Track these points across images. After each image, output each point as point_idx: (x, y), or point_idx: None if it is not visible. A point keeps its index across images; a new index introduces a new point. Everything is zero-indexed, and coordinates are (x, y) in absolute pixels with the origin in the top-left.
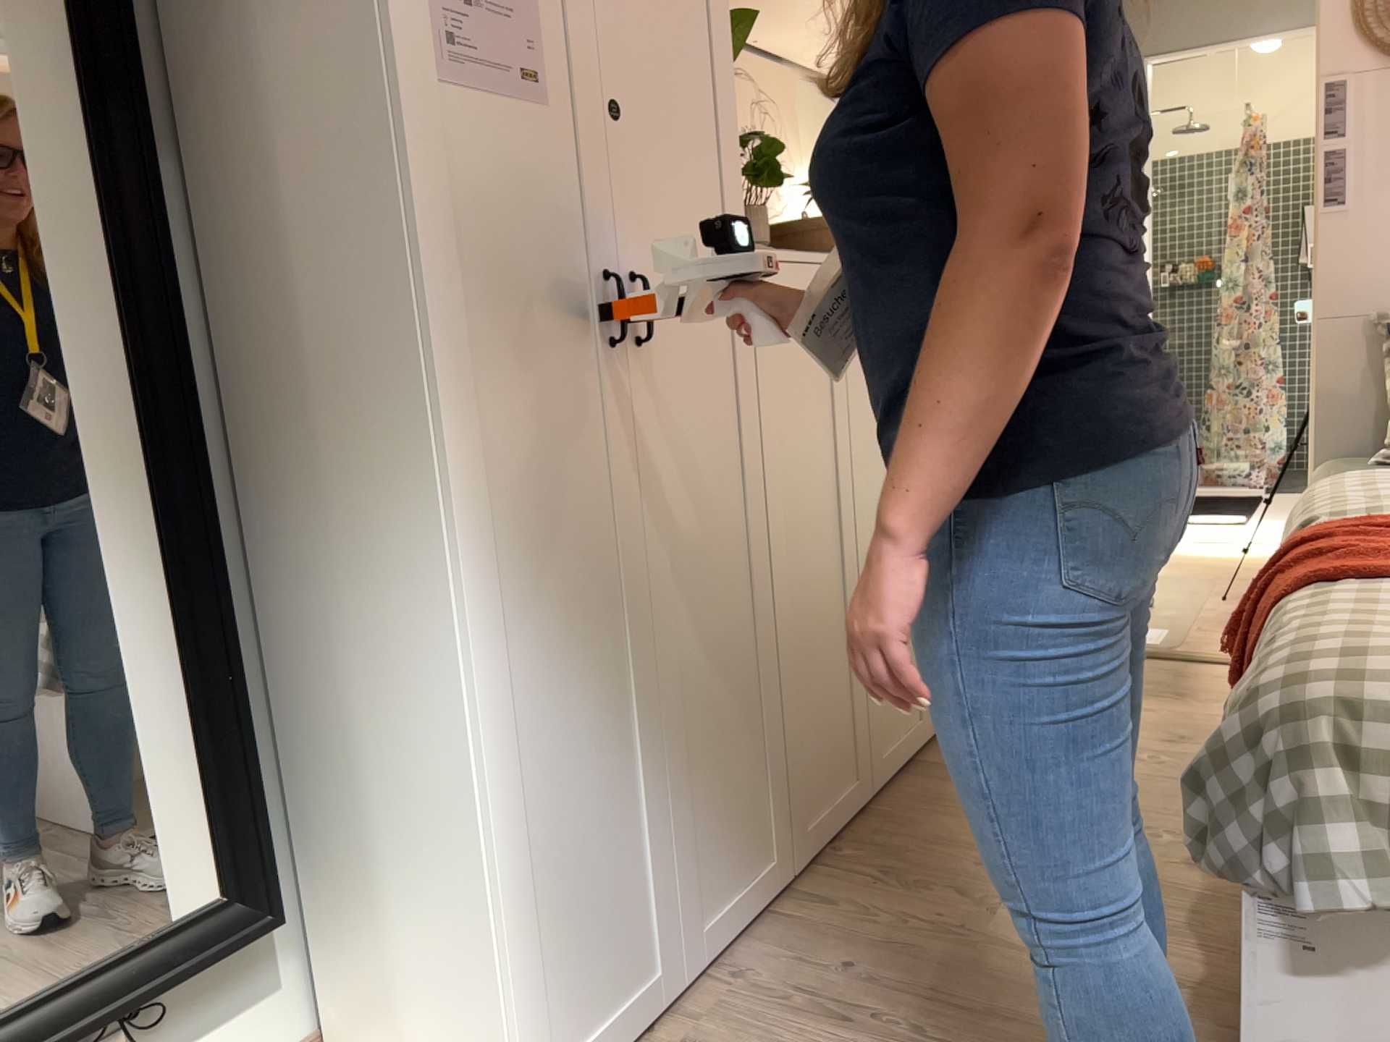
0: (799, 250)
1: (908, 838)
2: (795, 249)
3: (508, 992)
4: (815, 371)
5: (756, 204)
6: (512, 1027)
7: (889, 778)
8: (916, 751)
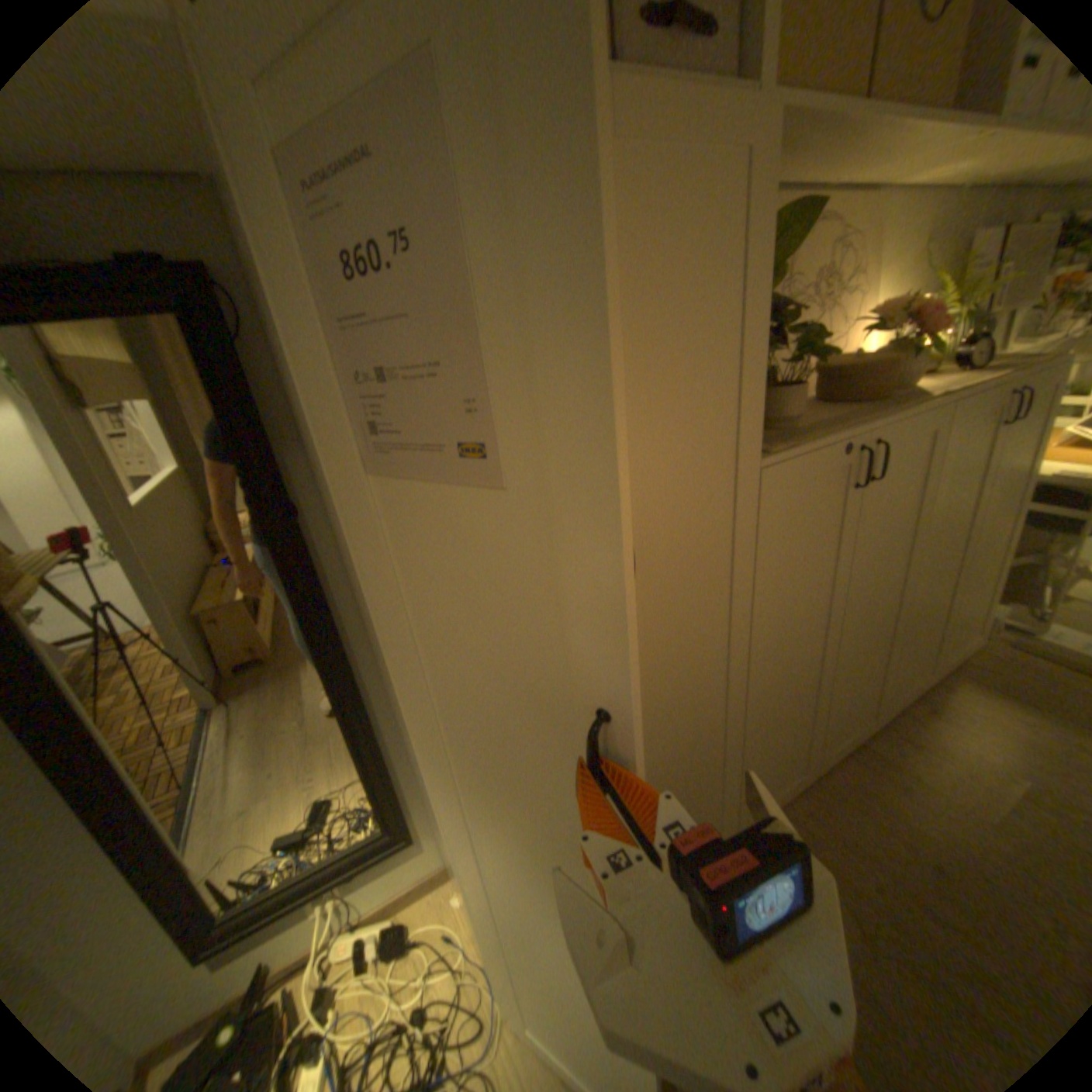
0: (833, 431)
1: (835, 834)
2: (826, 436)
3: (500, 967)
4: (836, 512)
5: (801, 387)
6: (503, 979)
7: (839, 762)
8: (869, 739)
